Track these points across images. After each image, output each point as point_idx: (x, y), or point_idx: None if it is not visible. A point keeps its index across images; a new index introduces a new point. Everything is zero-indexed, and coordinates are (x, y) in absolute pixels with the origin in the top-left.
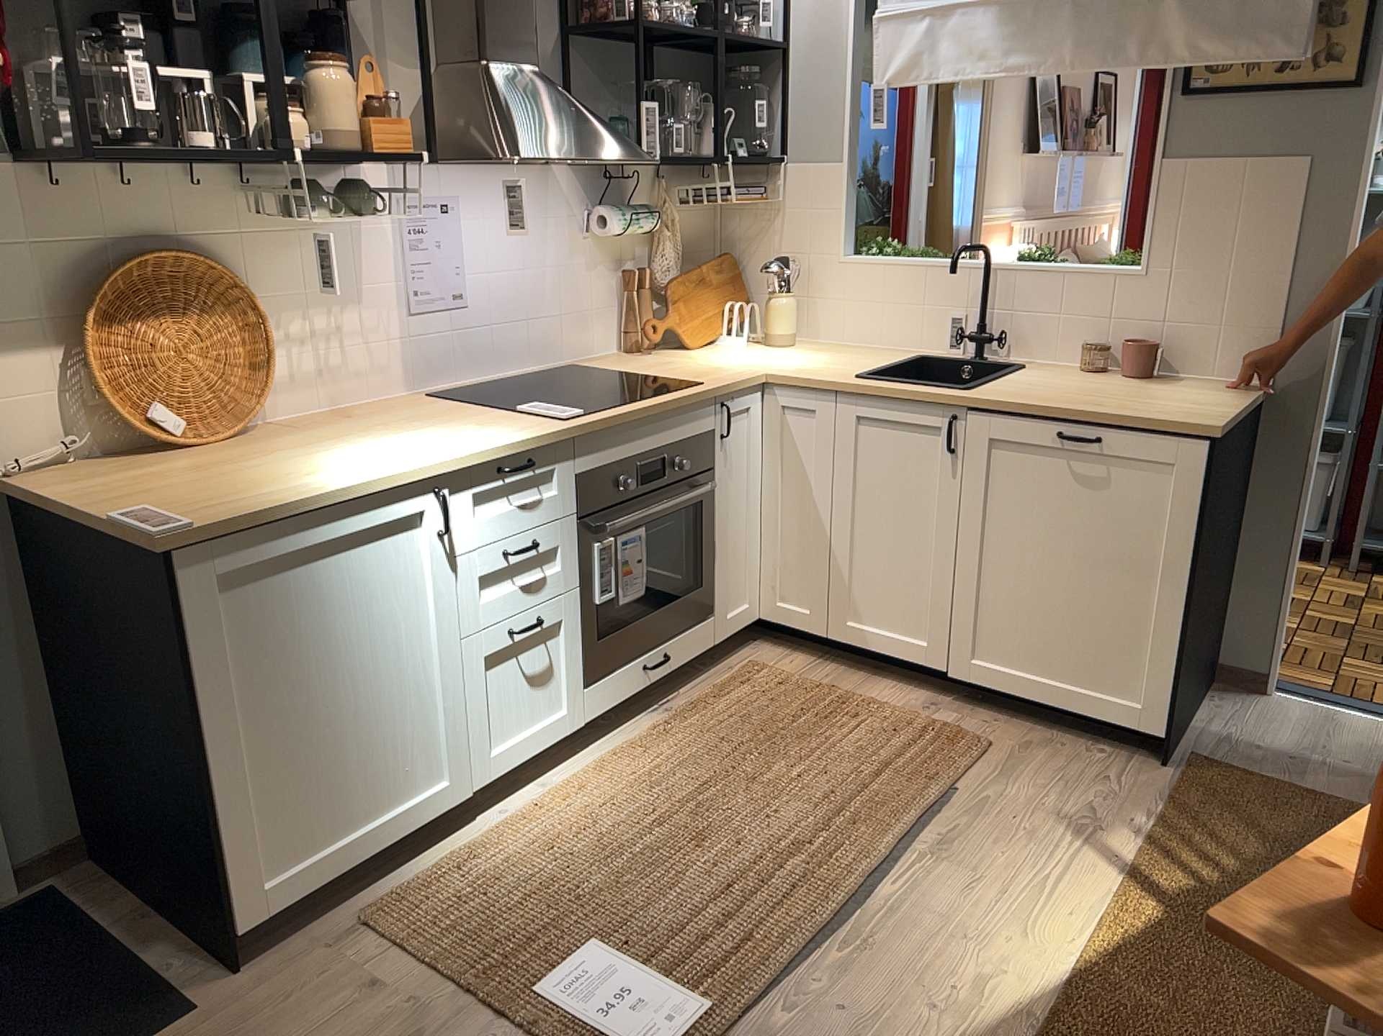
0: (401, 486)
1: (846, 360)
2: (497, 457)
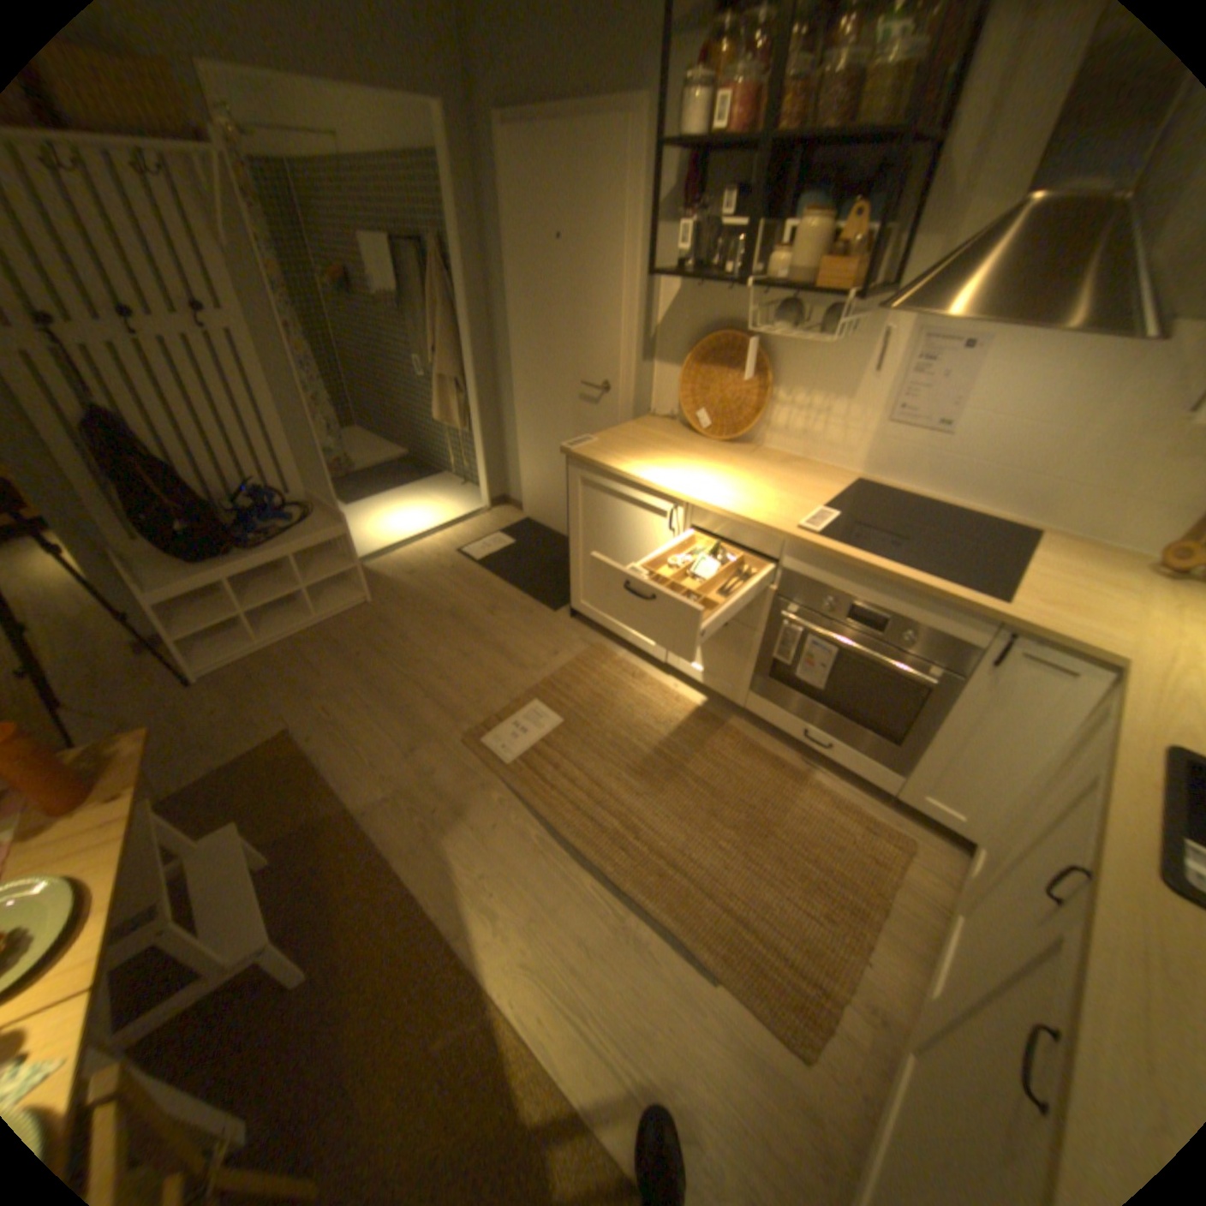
0: (656, 490)
1: None
2: (719, 513)
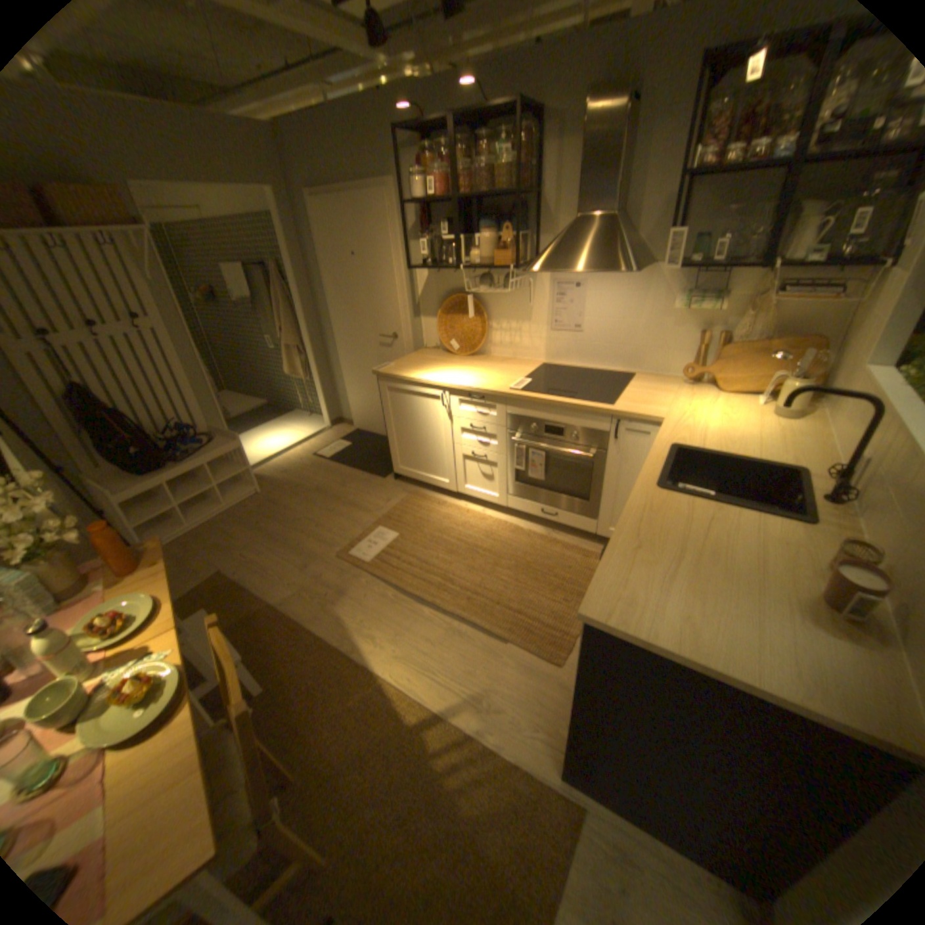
0: (431, 385)
1: (744, 441)
2: (467, 390)
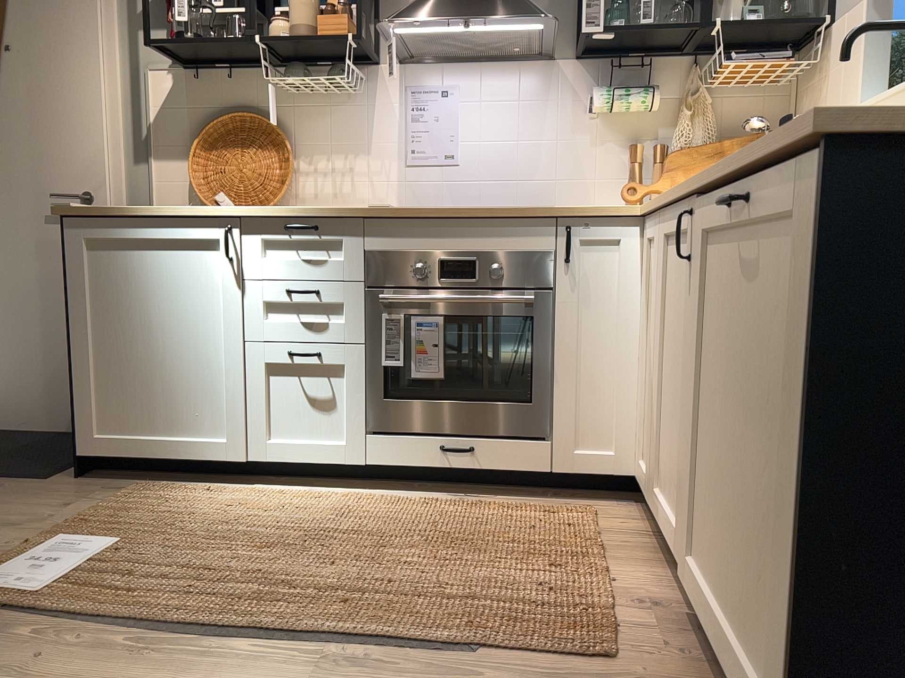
0: (201, 218)
1: None
2: (283, 217)
